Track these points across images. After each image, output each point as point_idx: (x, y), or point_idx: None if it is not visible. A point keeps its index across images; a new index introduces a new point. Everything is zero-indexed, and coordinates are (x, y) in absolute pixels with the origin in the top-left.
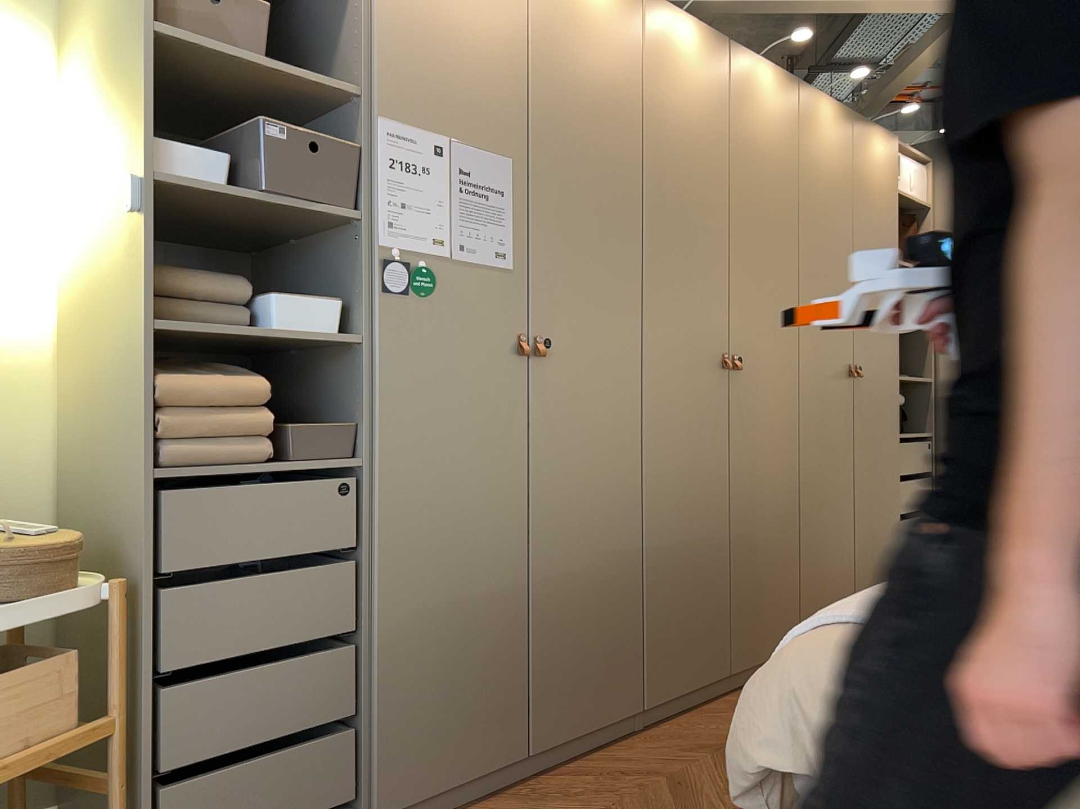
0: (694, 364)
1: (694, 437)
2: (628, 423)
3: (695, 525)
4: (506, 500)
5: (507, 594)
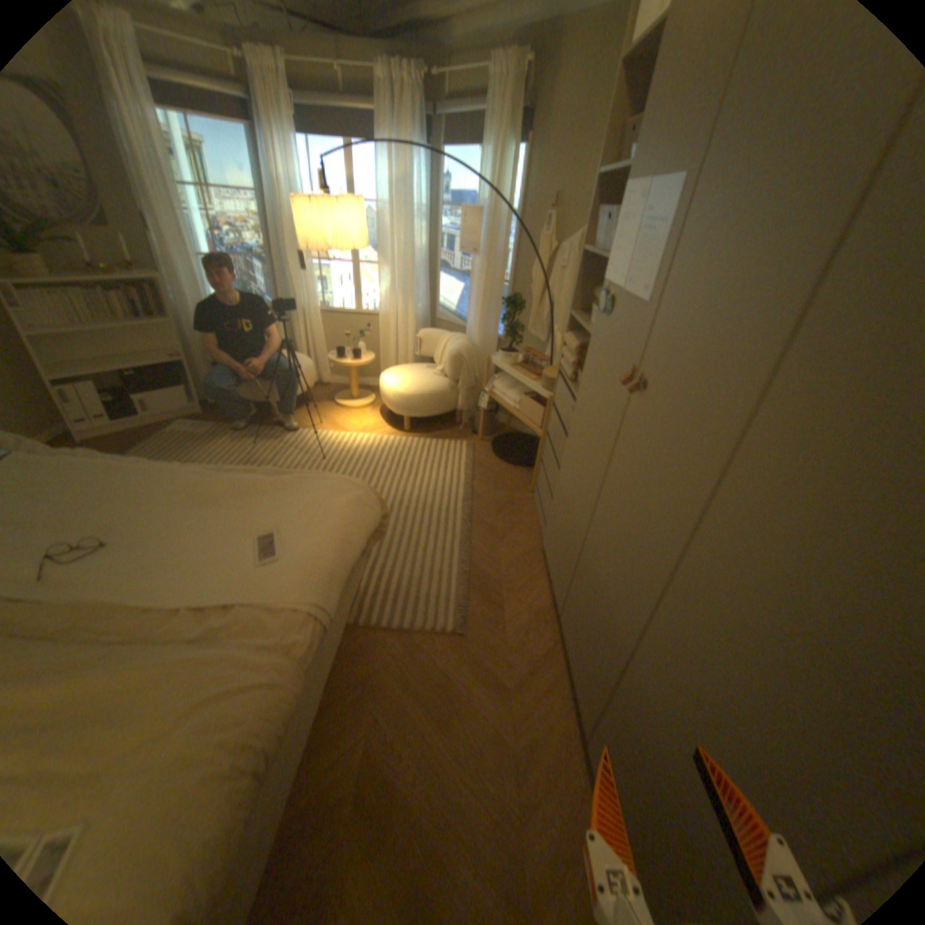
0: (818, 598)
1: (739, 694)
2: (666, 532)
3: (677, 769)
4: (593, 480)
5: (578, 531)
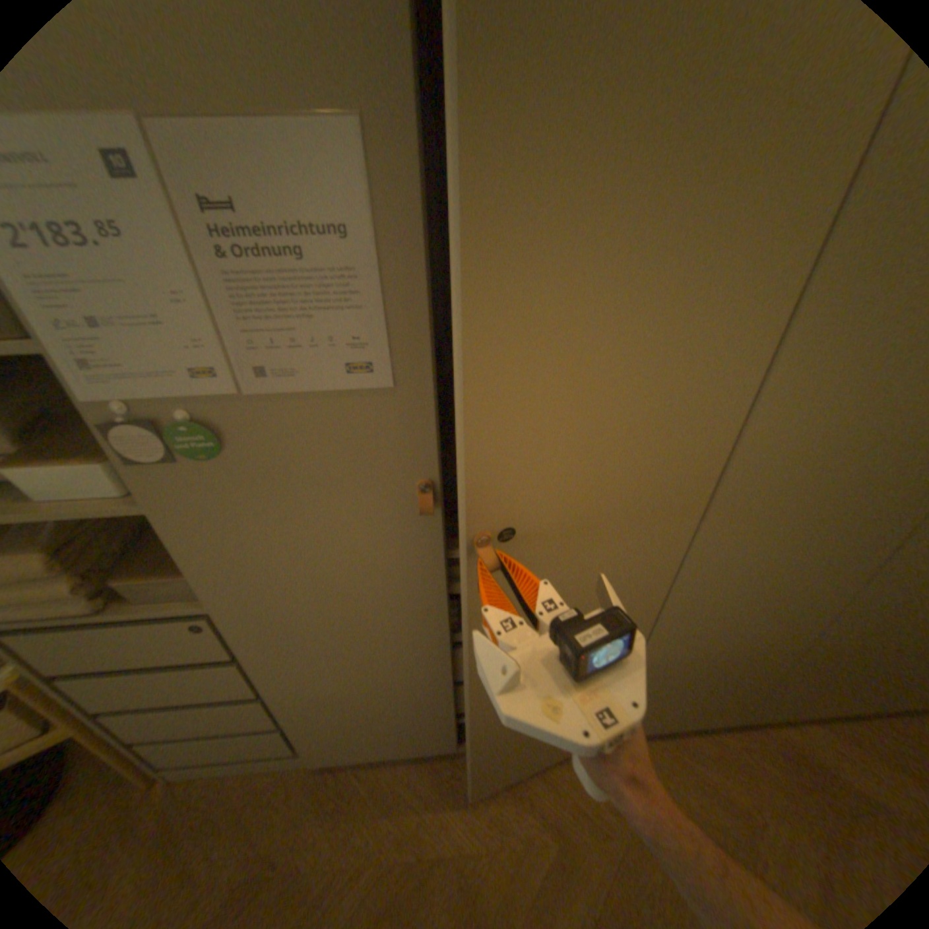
0: (856, 480)
1: (795, 568)
2: (648, 564)
3: (743, 643)
4: (419, 635)
5: (426, 688)
